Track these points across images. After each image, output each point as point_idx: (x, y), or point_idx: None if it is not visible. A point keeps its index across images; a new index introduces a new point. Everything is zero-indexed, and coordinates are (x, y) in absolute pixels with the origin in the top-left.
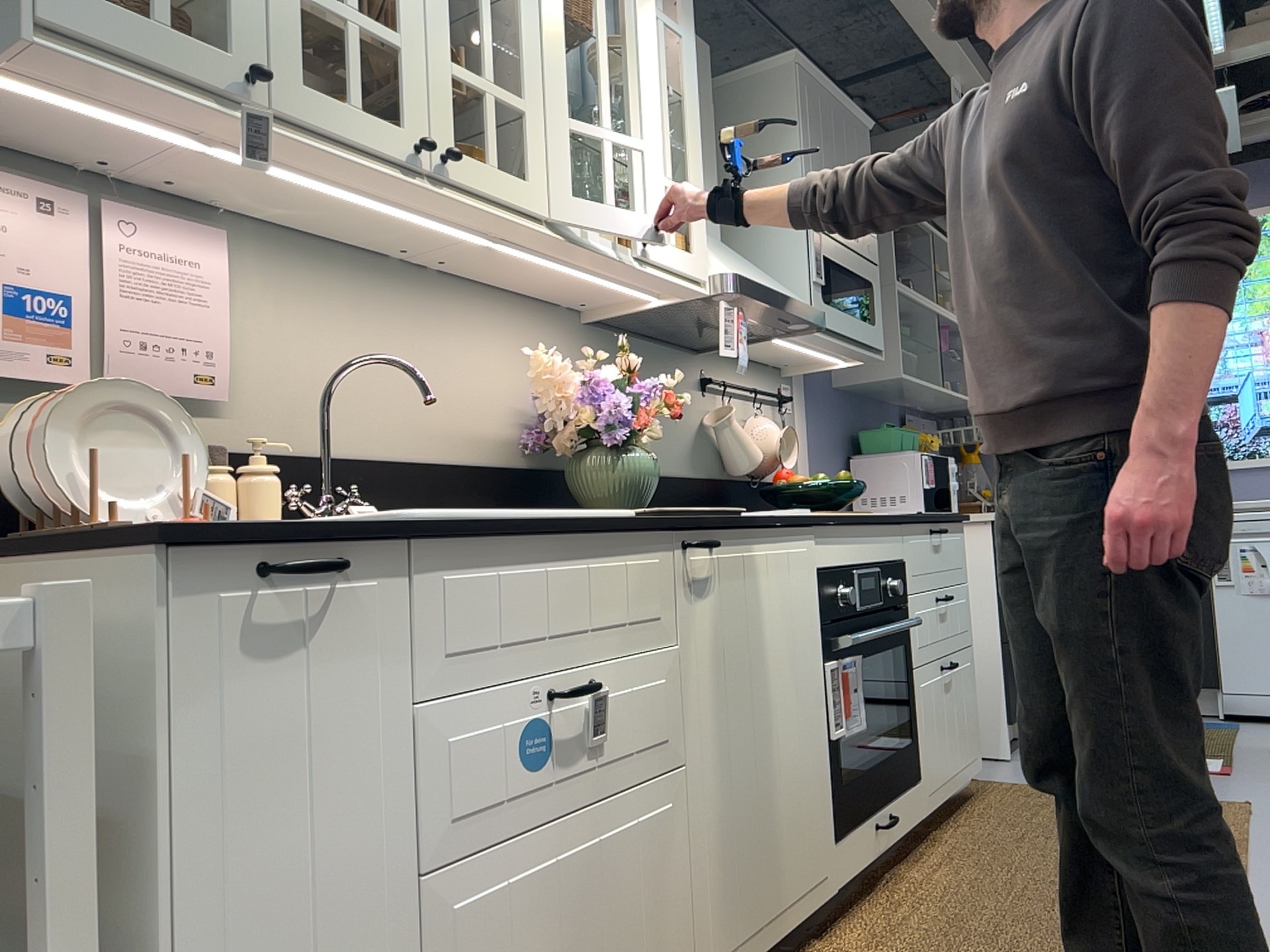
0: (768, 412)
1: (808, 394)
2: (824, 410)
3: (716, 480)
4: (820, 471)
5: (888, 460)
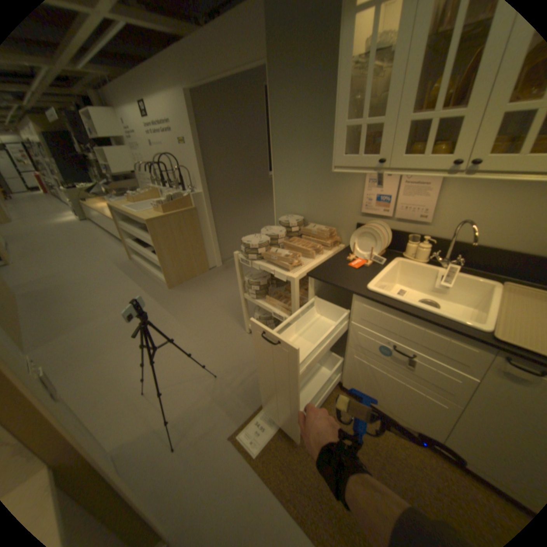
0: None
1: None
2: None
3: None
4: None
5: None
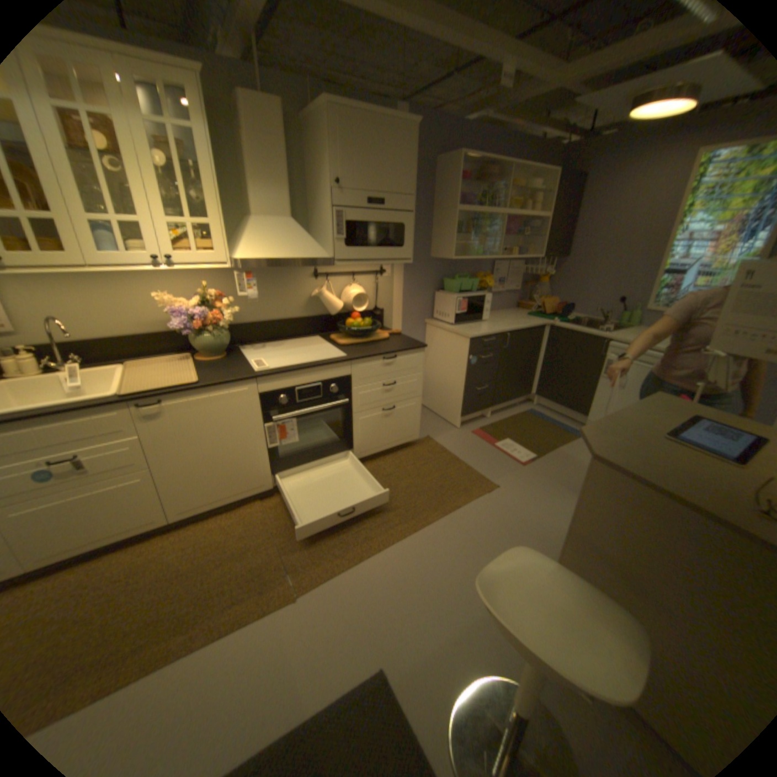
0: (367, 279)
1: (404, 265)
2: (417, 270)
3: (320, 316)
4: (409, 300)
5: (447, 296)
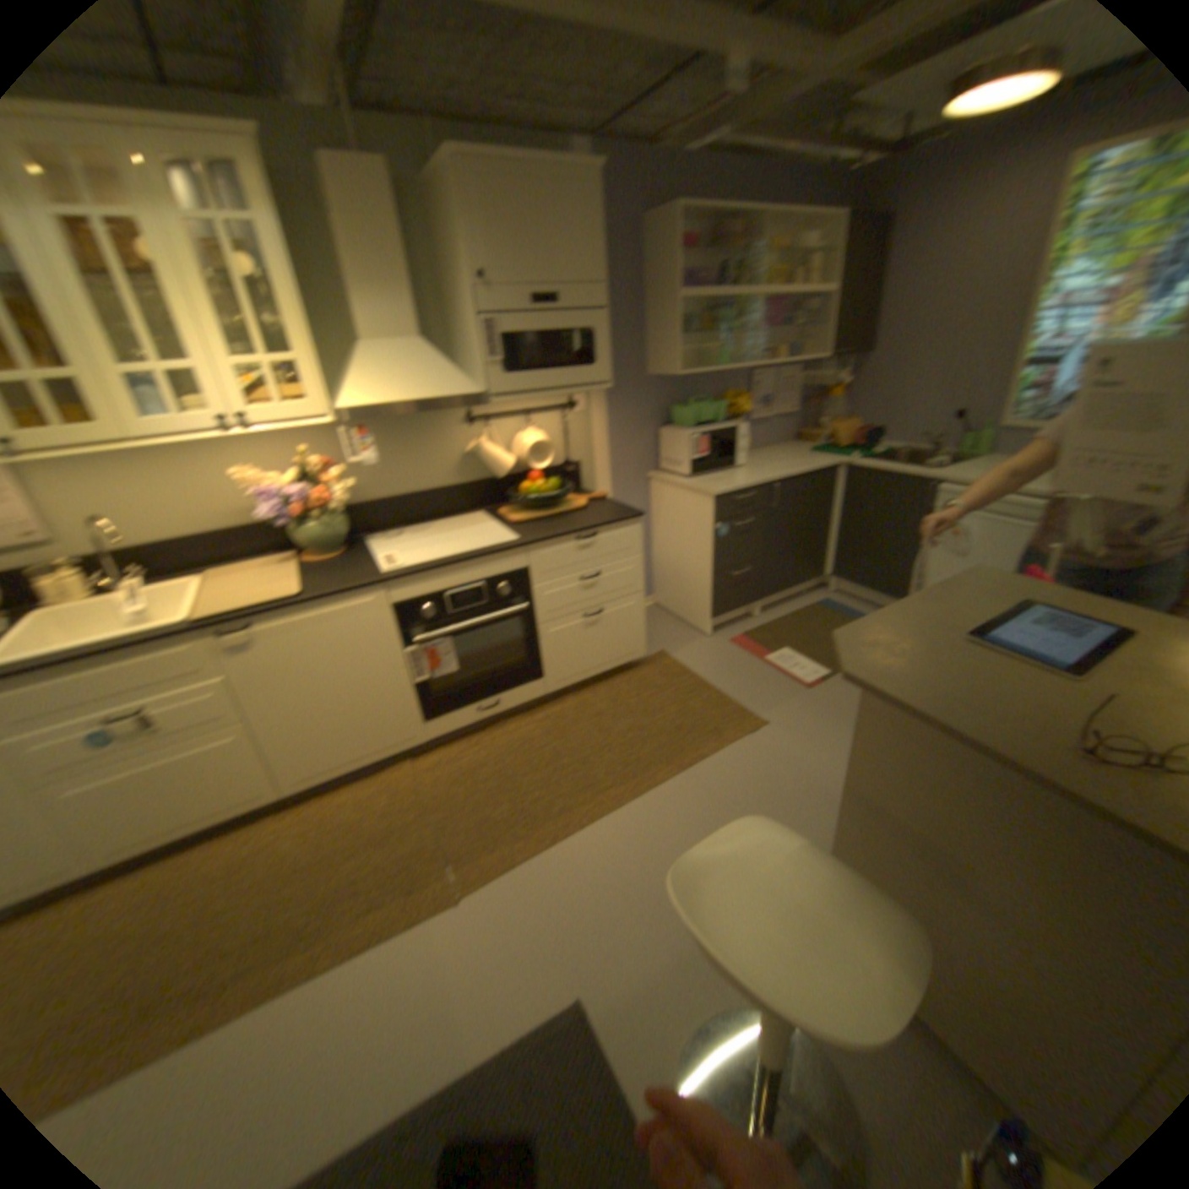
0: (547, 420)
1: (602, 393)
2: (624, 399)
3: (480, 483)
4: (616, 446)
5: (675, 434)
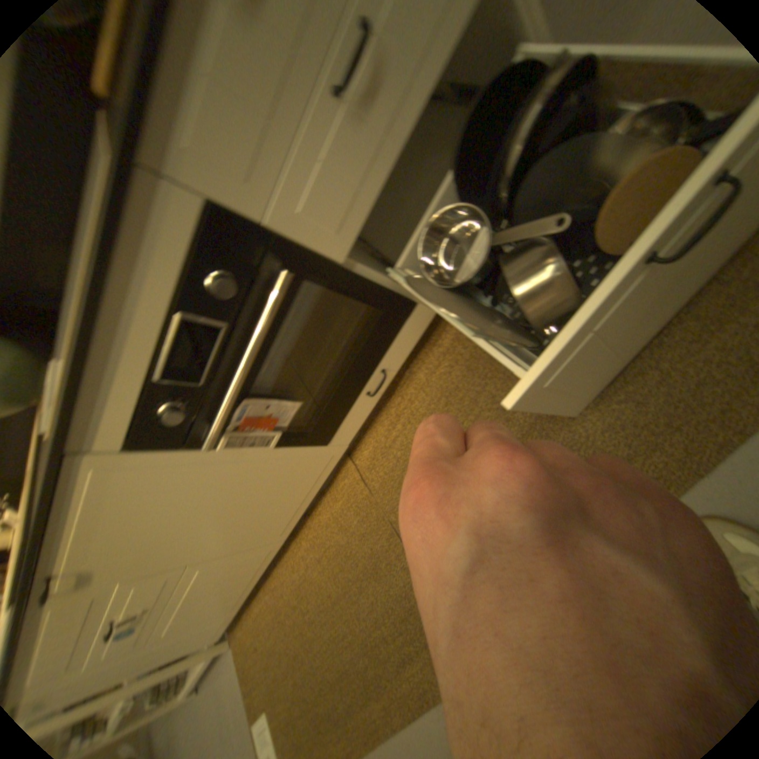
0: None
1: None
2: None
3: None
4: None
5: None
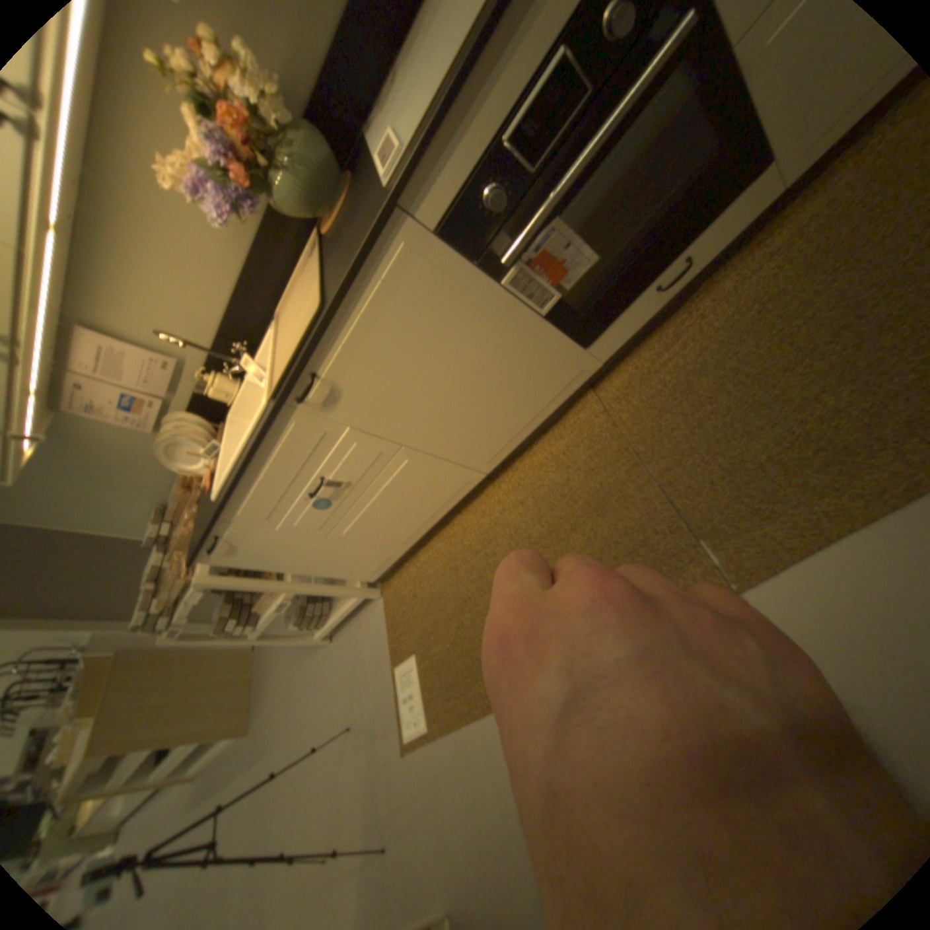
0: None
1: None
2: None
3: None
4: None
5: None
